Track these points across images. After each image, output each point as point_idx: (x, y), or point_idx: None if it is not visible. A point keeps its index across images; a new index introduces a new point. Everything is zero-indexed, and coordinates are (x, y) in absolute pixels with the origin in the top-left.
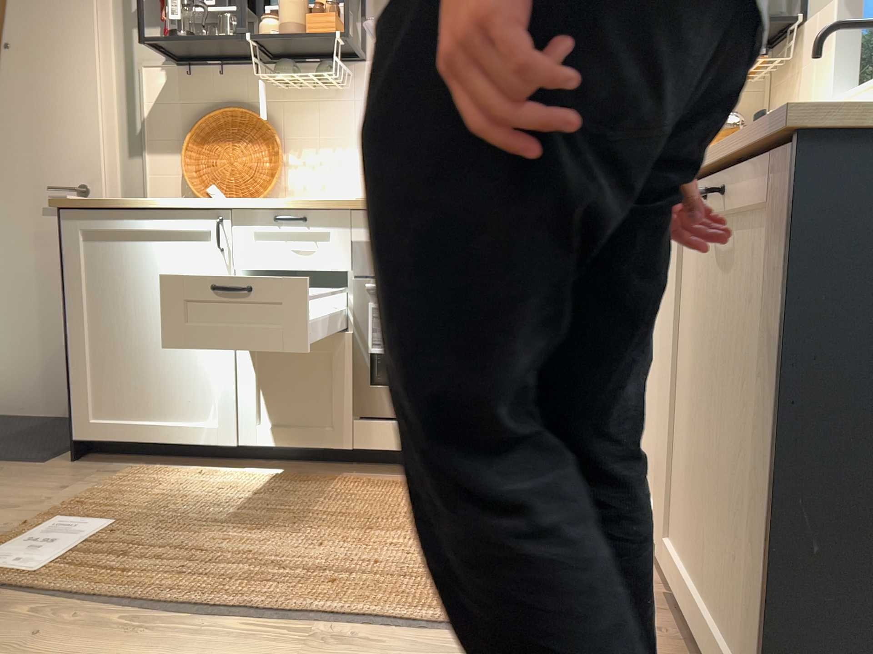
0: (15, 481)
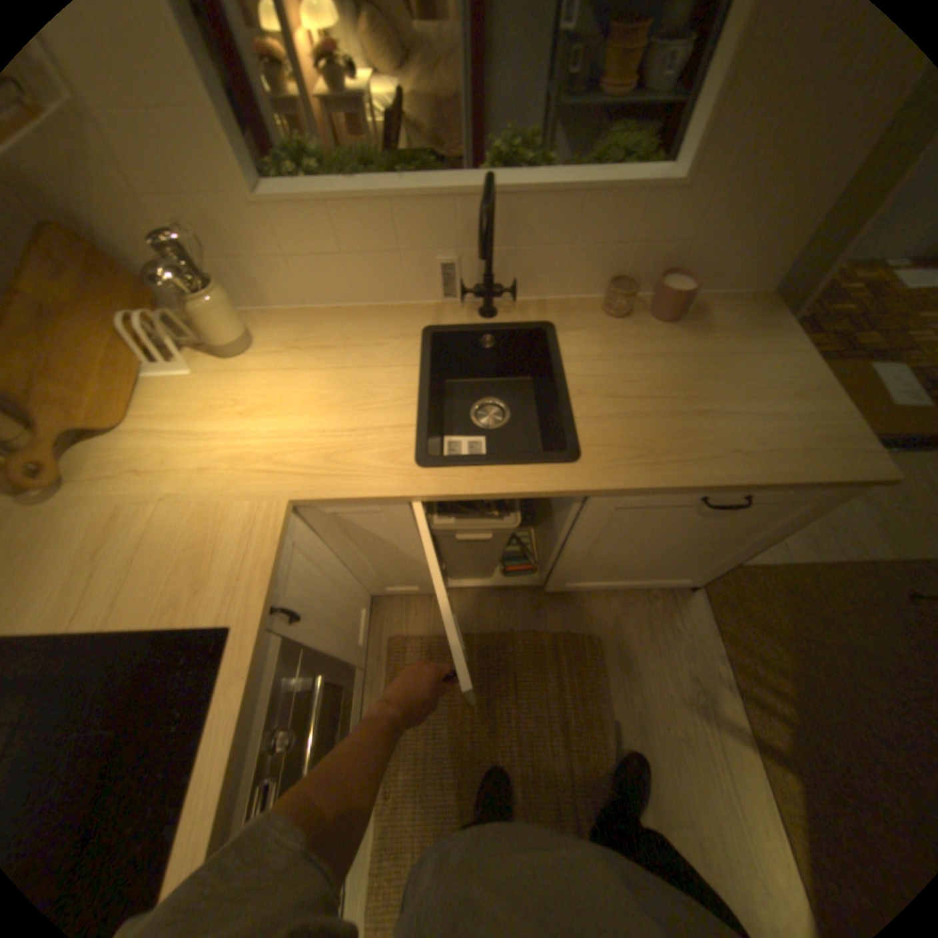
0: None
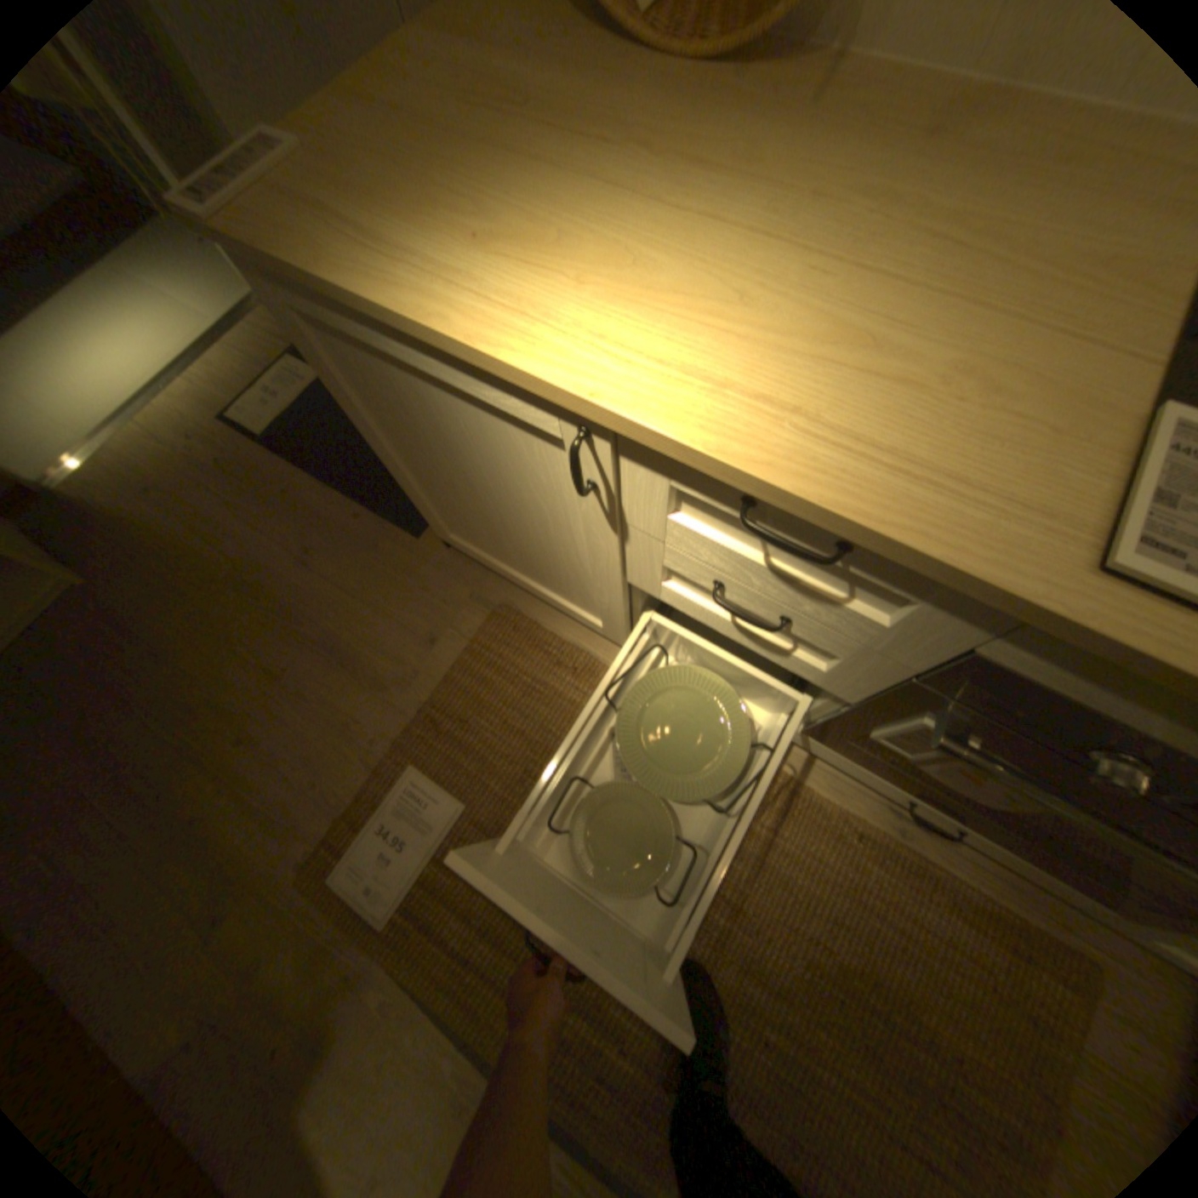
0: (387, 587)
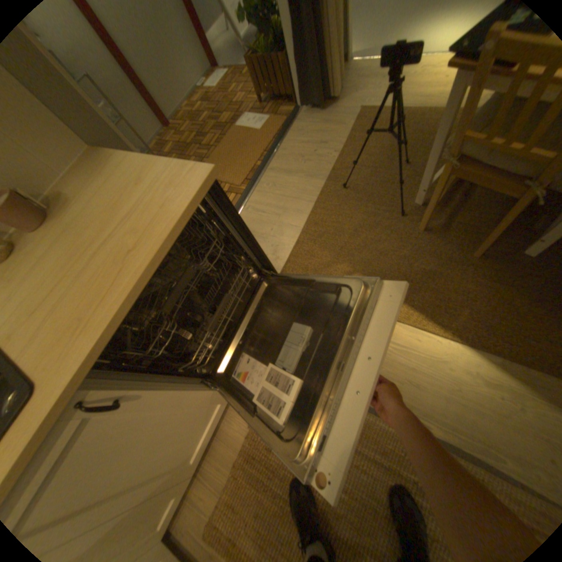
0: None
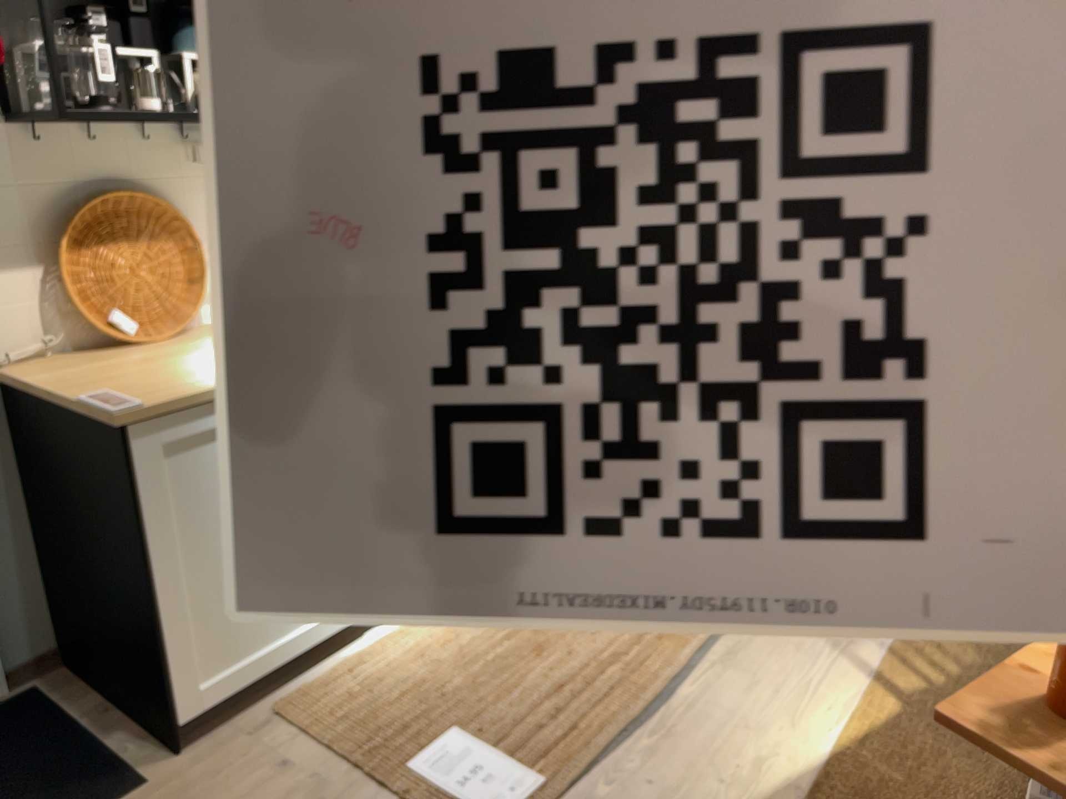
0: None
